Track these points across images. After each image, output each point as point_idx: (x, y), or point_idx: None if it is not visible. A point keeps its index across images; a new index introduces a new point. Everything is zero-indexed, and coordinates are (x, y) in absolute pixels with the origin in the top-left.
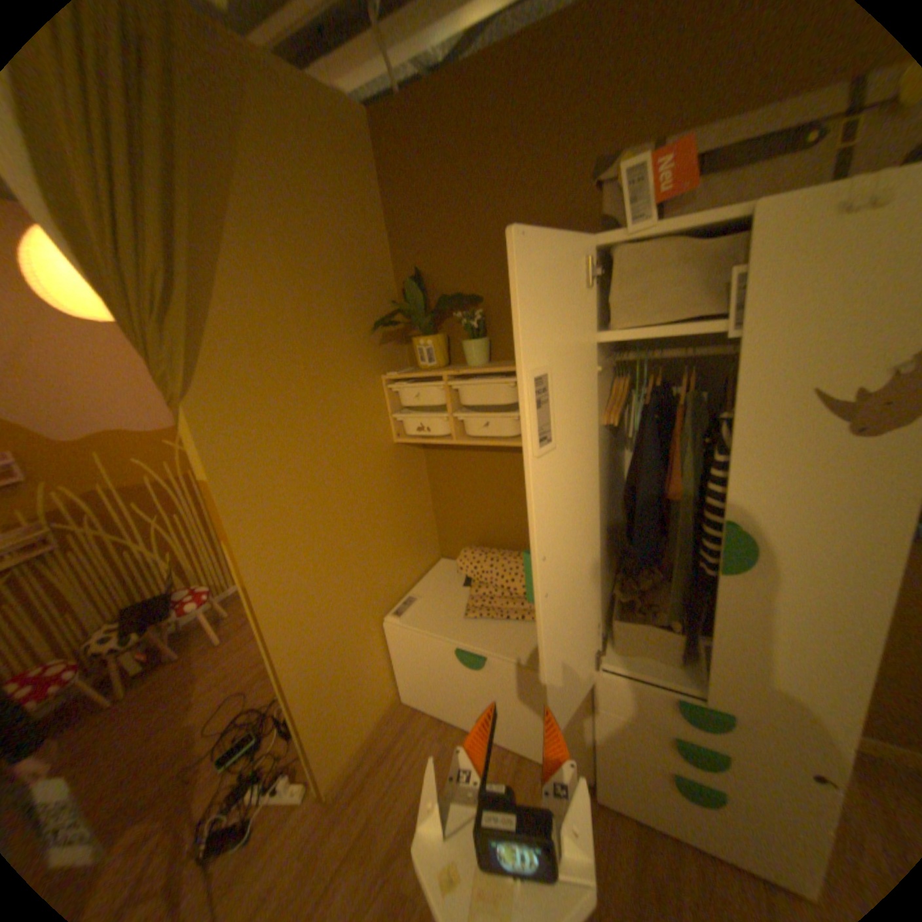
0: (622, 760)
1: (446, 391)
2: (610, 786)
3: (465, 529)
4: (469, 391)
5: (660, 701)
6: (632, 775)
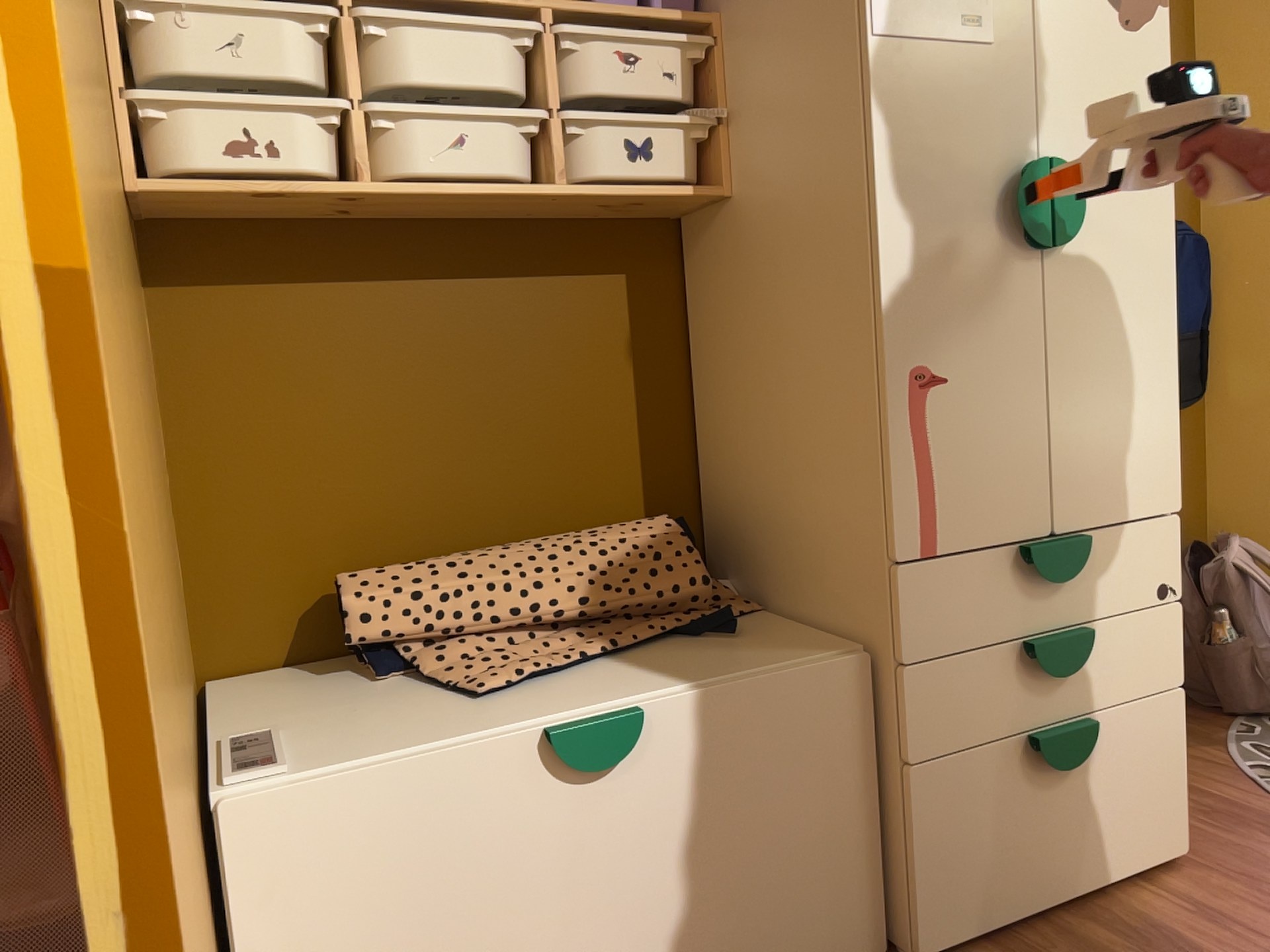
0: (955, 776)
1: (350, 37)
2: (942, 878)
3: (303, 545)
4: (418, 44)
5: (998, 568)
6: (973, 802)
